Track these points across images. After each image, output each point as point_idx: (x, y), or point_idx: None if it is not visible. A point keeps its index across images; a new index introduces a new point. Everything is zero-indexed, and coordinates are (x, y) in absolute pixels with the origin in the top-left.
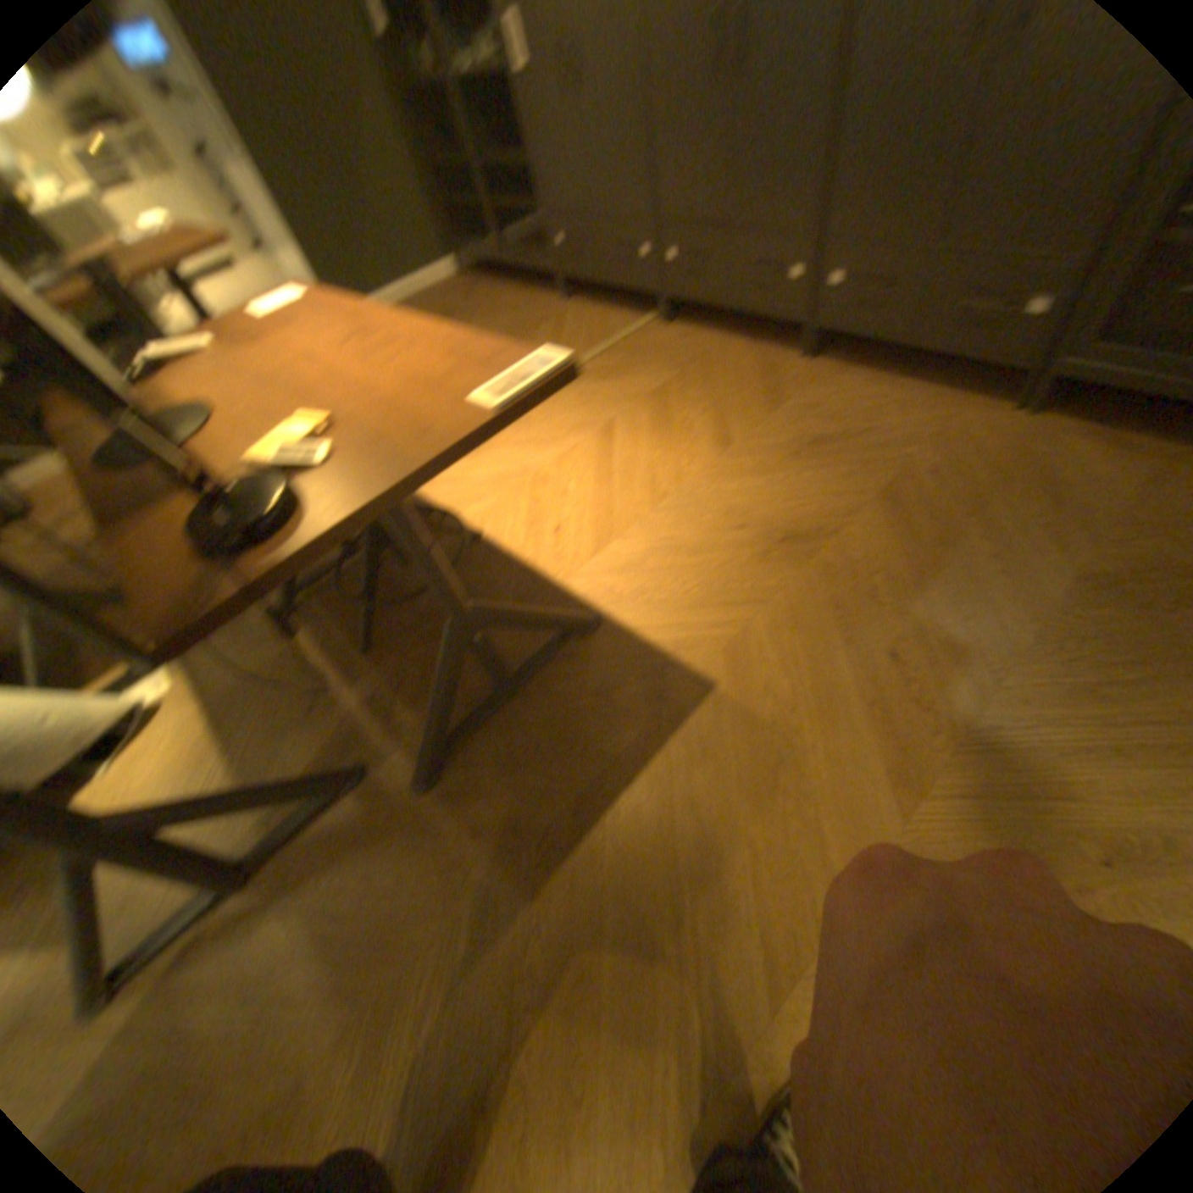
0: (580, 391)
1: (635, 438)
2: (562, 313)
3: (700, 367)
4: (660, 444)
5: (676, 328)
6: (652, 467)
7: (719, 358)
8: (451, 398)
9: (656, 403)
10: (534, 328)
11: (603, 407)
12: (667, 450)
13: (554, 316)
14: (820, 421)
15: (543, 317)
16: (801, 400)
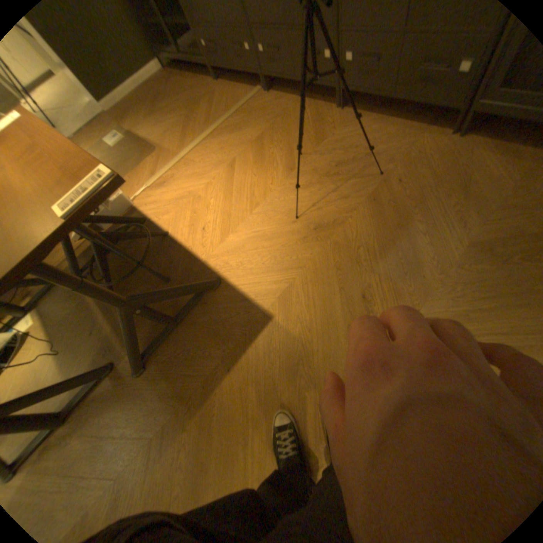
0: (219, 142)
1: (244, 170)
2: (212, 91)
3: (282, 120)
4: (257, 173)
5: (271, 95)
6: (252, 188)
7: (292, 113)
8: (48, 208)
9: (257, 146)
10: (198, 103)
11: (230, 151)
12: (260, 176)
13: (208, 94)
14: (342, 151)
15: (203, 95)
16: (333, 138)
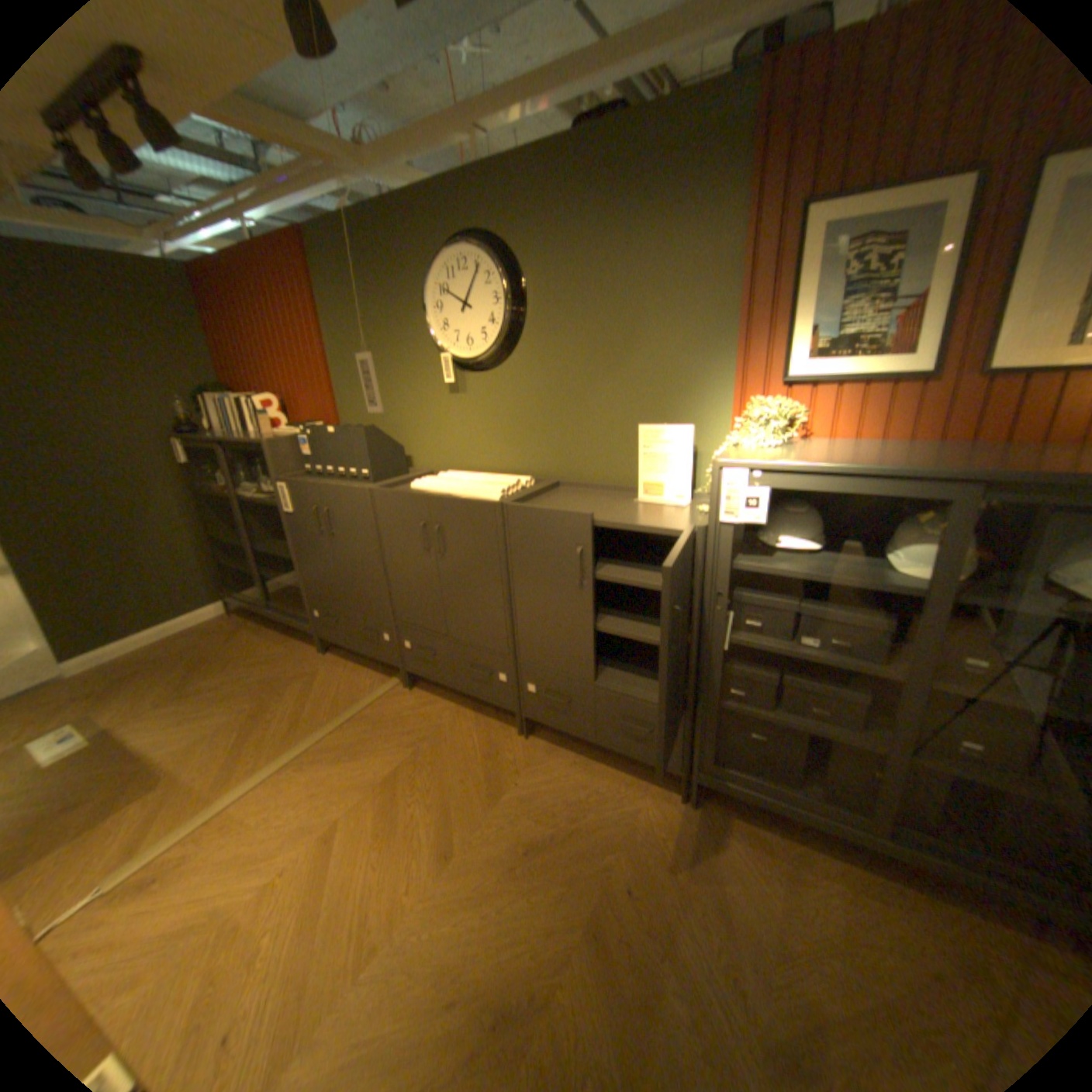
0: (306, 781)
1: (351, 856)
2: (311, 673)
3: (429, 748)
4: (376, 864)
5: (413, 698)
6: (362, 904)
7: (447, 737)
8: None
9: (381, 799)
10: (279, 692)
11: (325, 806)
12: (382, 873)
13: (303, 677)
14: (530, 823)
15: (291, 677)
16: (514, 794)
